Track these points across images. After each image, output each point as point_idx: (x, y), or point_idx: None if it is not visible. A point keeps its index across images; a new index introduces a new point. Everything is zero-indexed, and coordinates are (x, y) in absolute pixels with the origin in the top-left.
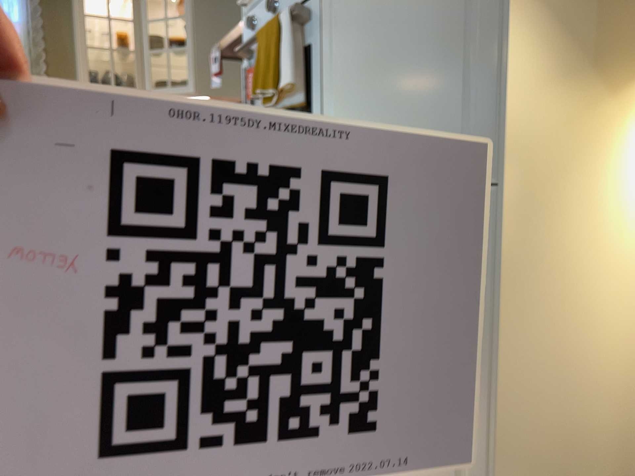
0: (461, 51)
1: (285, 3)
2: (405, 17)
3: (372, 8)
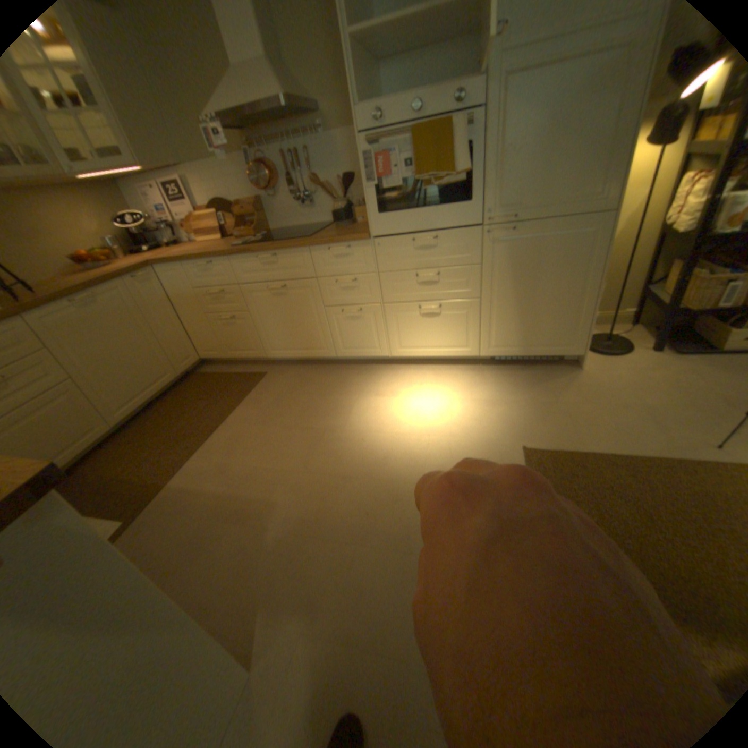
0: (600, 153)
1: (430, 104)
2: (564, 133)
3: (537, 124)
